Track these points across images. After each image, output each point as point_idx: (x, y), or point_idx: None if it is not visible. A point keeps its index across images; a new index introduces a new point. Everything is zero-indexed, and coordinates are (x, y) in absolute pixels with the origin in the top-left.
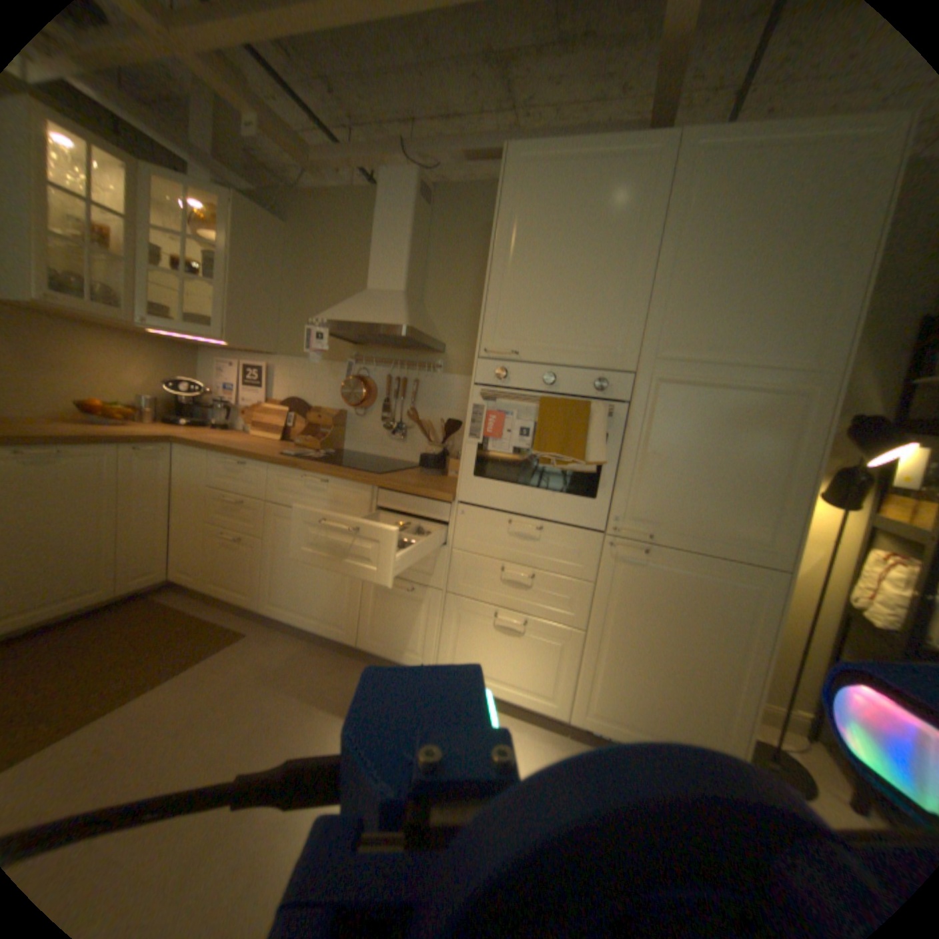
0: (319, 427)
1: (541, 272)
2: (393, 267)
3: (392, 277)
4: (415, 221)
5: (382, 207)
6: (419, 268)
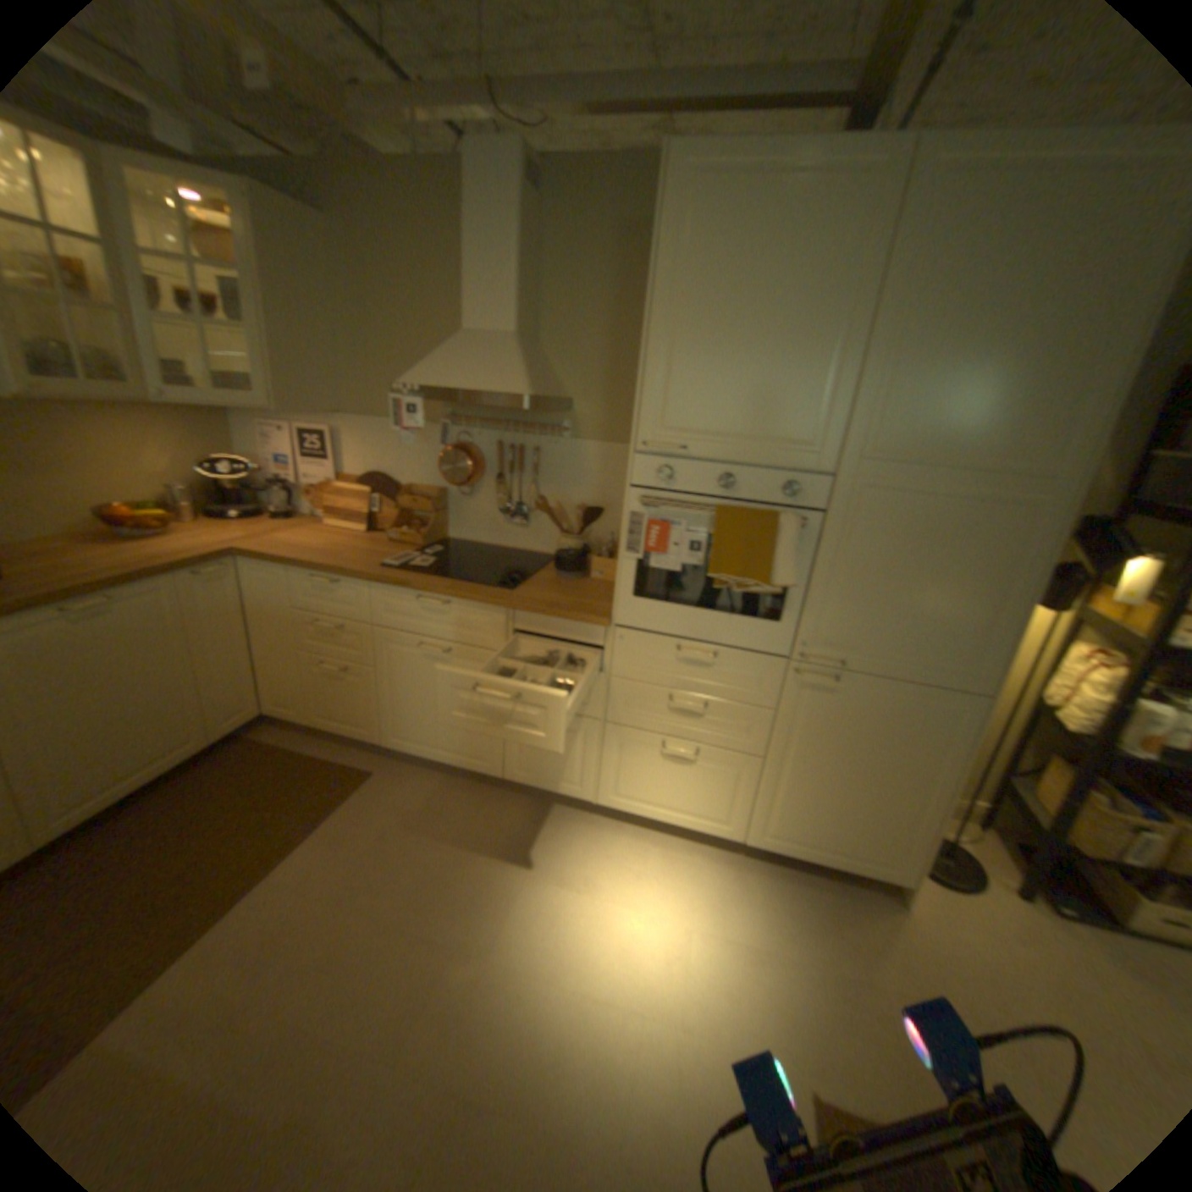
0: (412, 510)
1: (714, 340)
2: (495, 297)
3: (494, 312)
4: (520, 225)
5: (470, 203)
6: (528, 292)
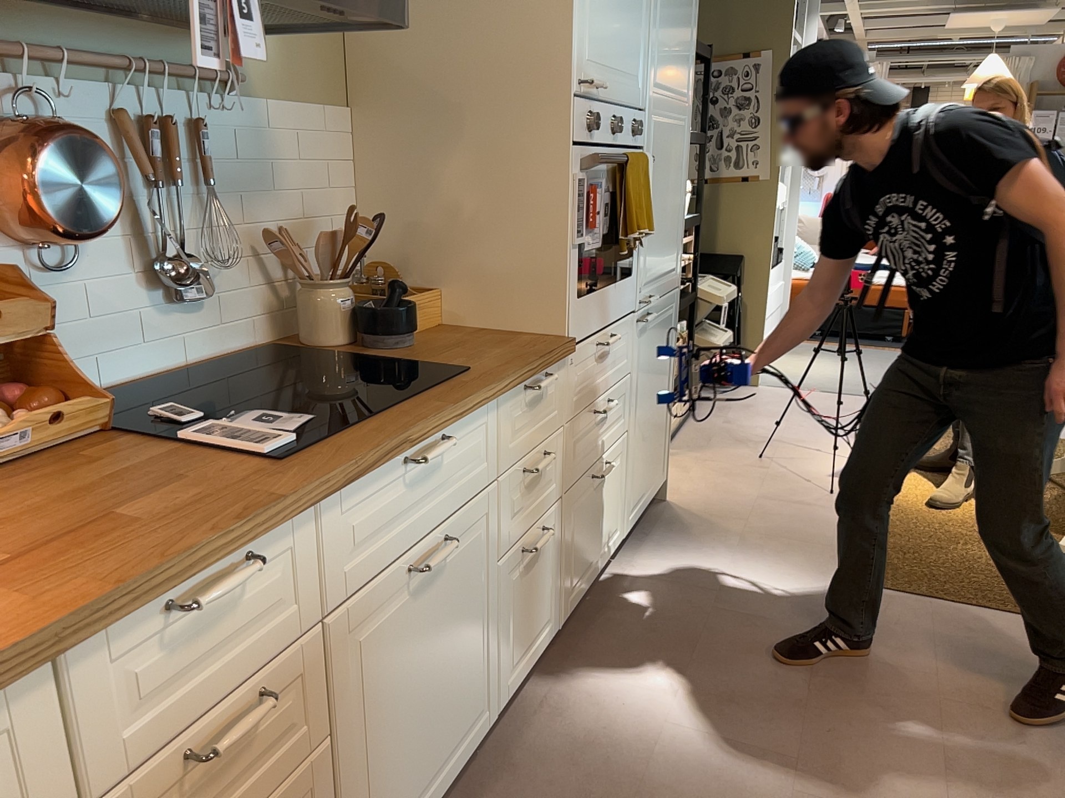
0: None
1: None
2: None
3: None
4: None
5: None
6: None
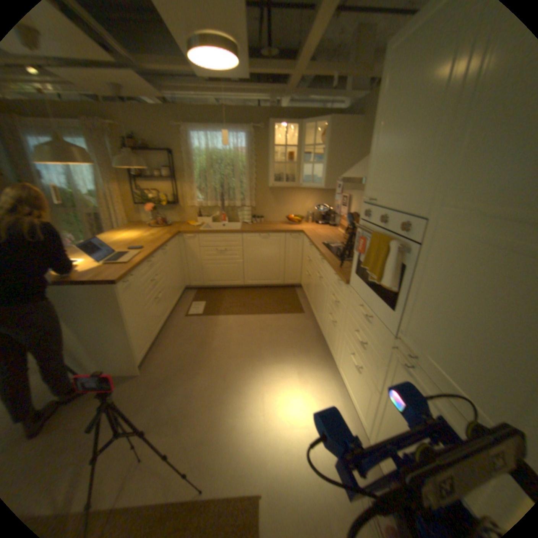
0: None
1: (391, 140)
2: None
3: None
4: None
5: None
6: None
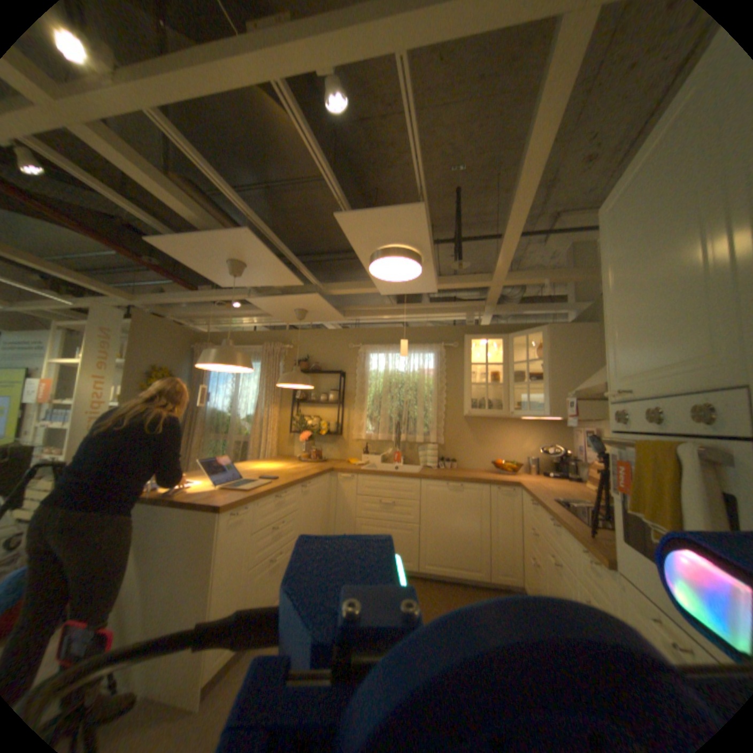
0: None
1: (630, 300)
2: None
3: None
4: None
5: None
6: None
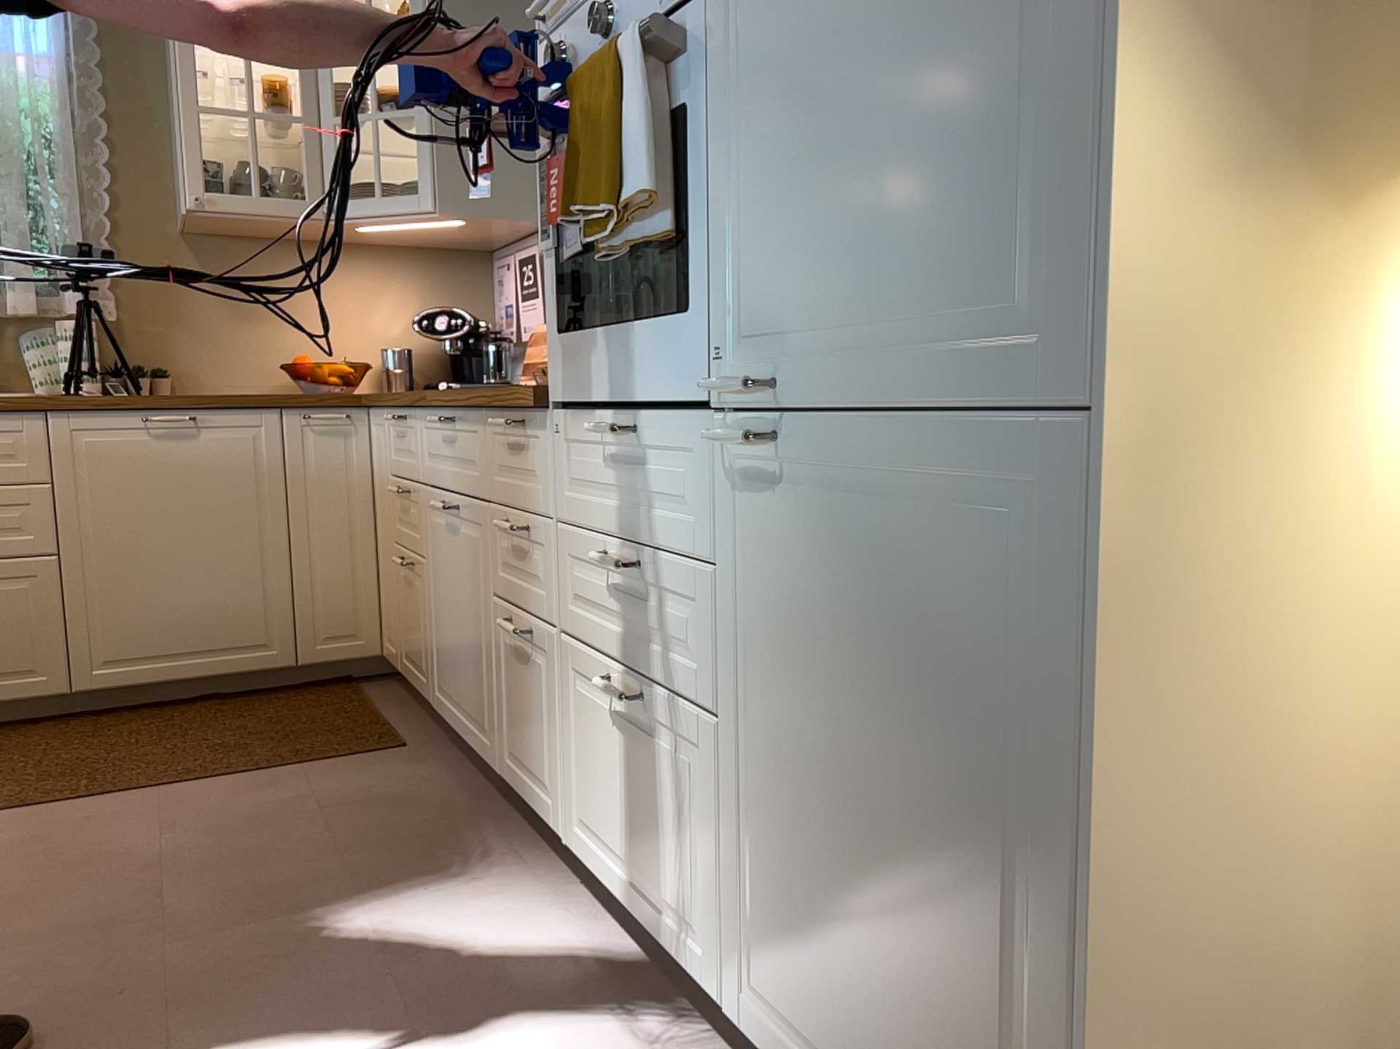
0: None
1: None
2: None
3: None
4: None
5: None
6: None
